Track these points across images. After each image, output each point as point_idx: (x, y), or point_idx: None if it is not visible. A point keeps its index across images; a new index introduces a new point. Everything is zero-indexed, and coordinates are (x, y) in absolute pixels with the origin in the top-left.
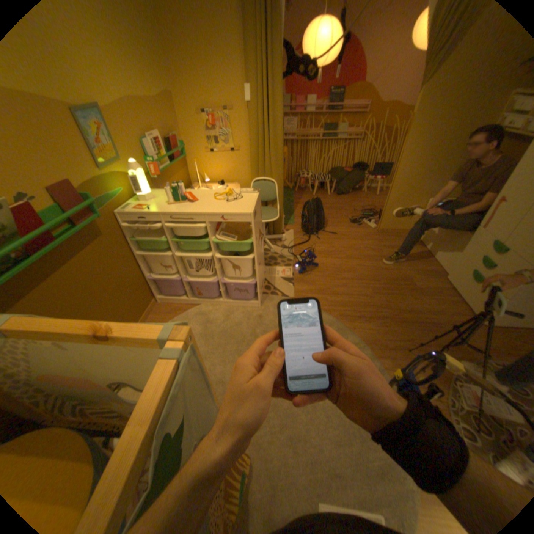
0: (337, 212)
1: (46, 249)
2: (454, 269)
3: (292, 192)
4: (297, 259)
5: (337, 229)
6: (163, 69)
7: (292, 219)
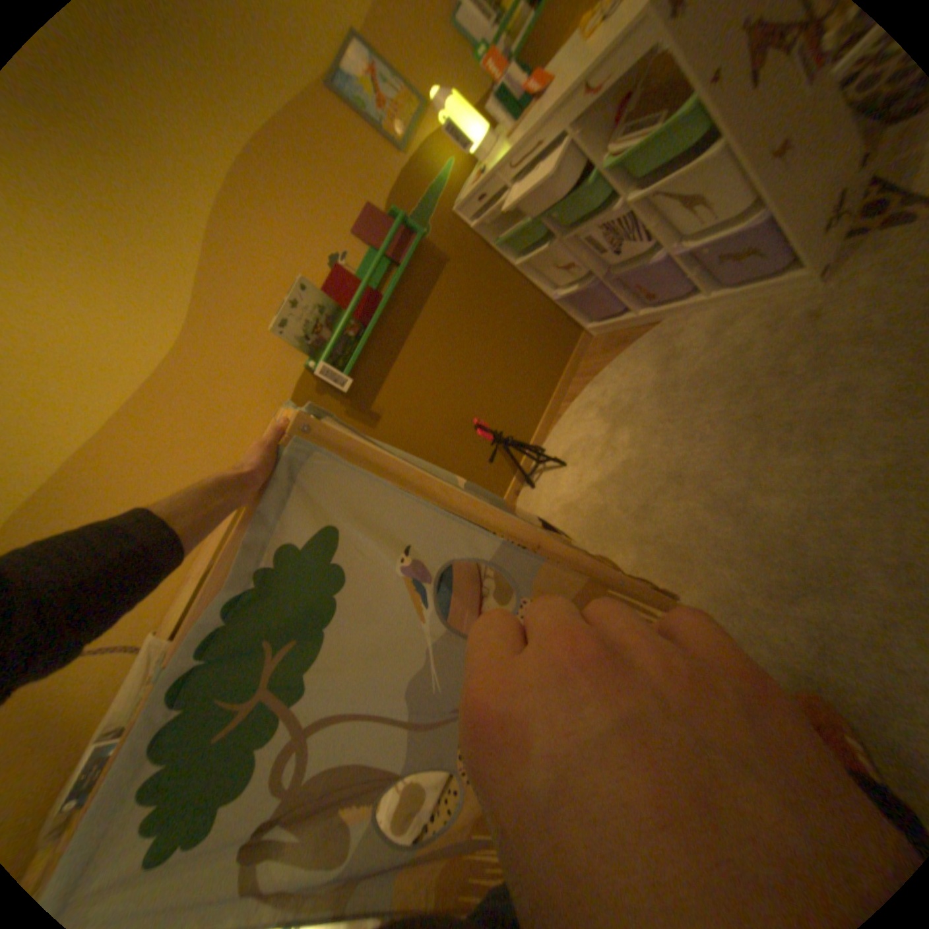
0: None
1: (386, 310)
2: None
3: None
4: None
5: None
6: None
7: None
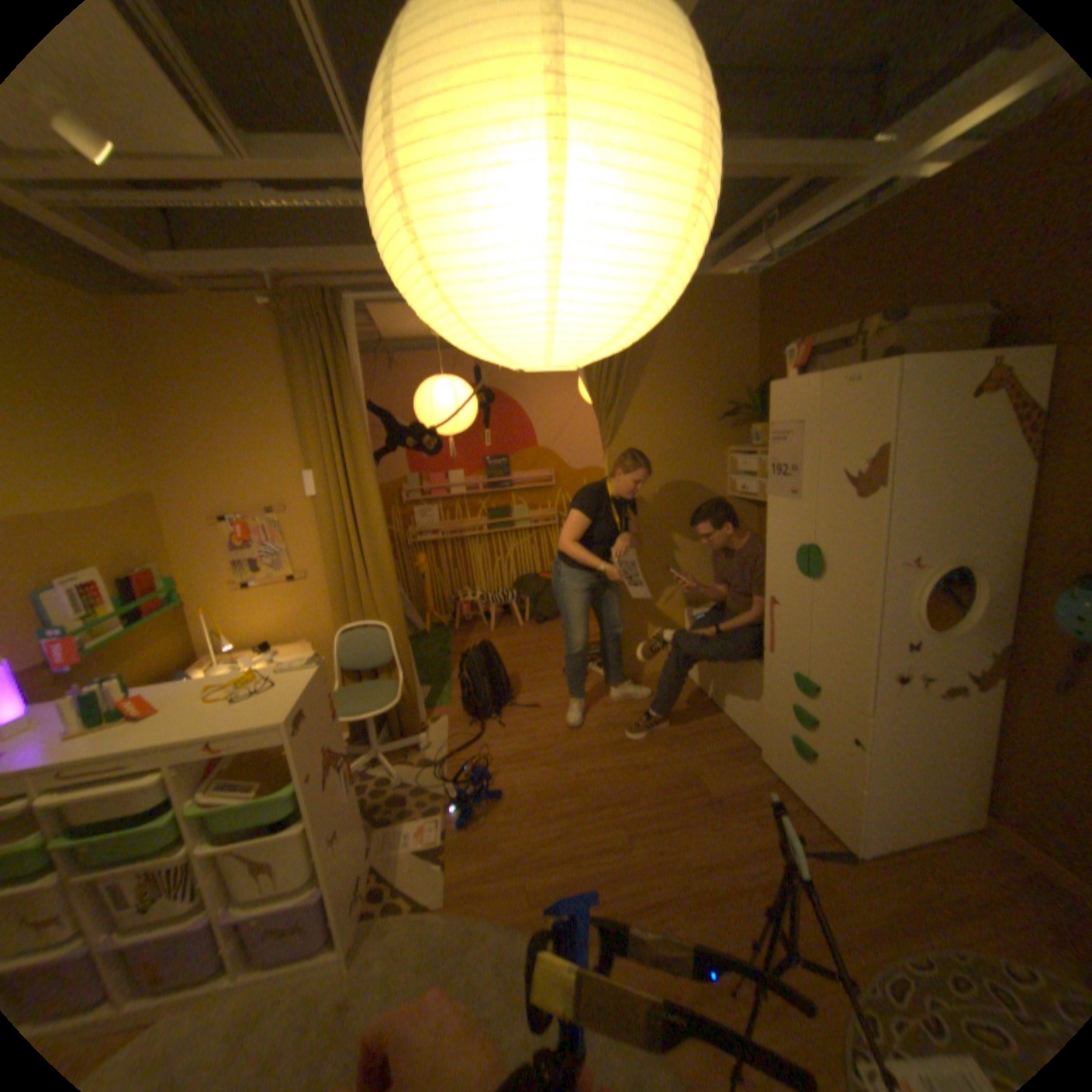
0: (539, 658)
1: None
2: (765, 740)
3: (449, 632)
4: (456, 788)
5: (541, 695)
6: (136, 459)
7: (448, 691)
